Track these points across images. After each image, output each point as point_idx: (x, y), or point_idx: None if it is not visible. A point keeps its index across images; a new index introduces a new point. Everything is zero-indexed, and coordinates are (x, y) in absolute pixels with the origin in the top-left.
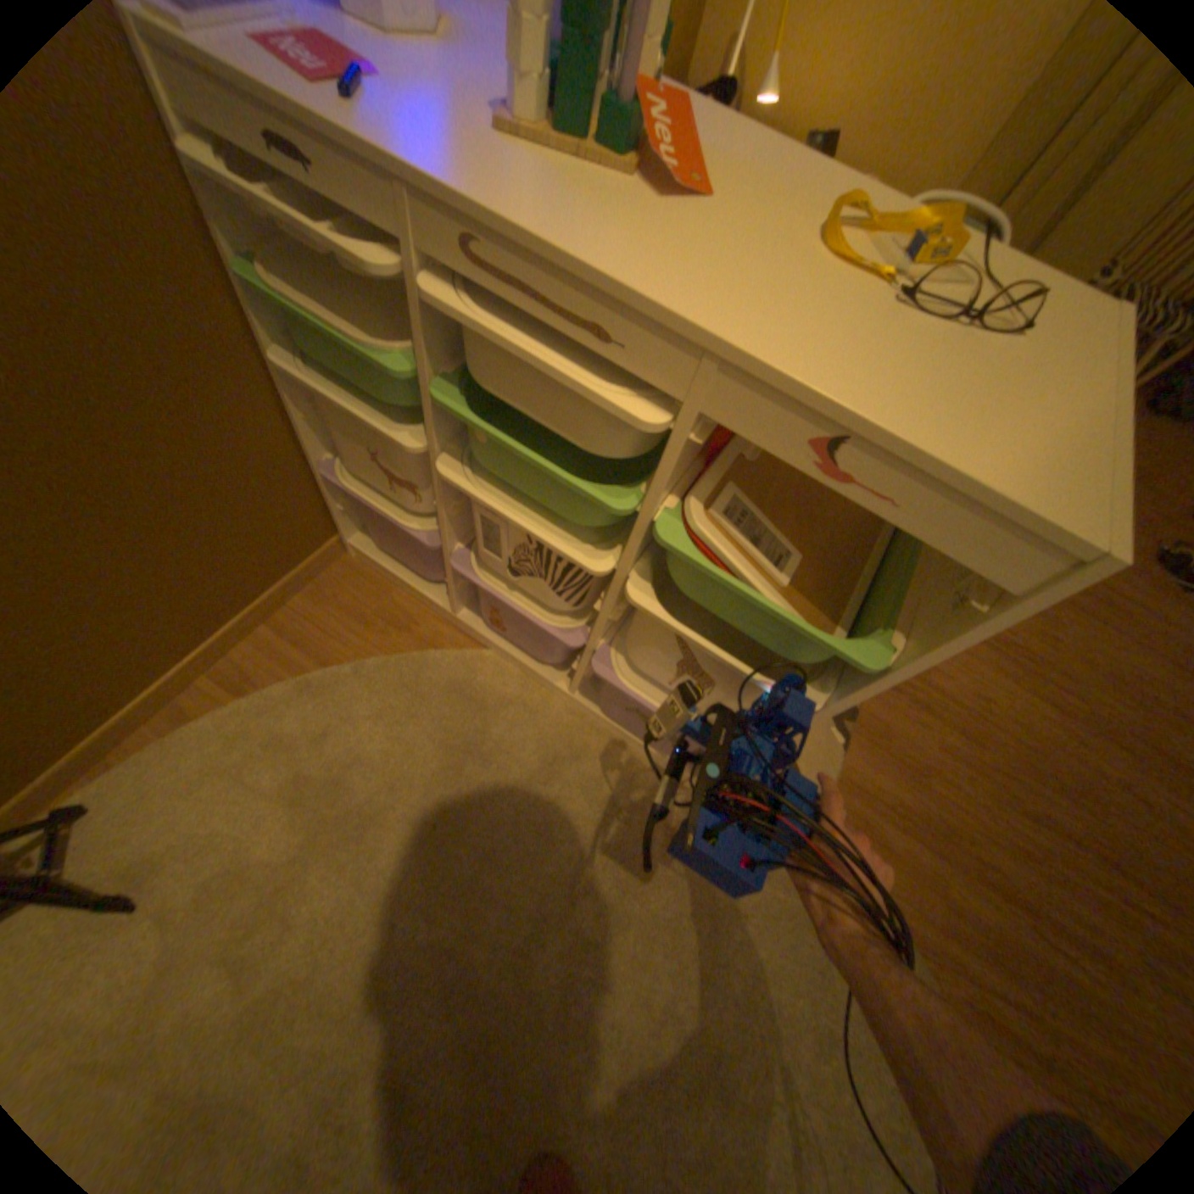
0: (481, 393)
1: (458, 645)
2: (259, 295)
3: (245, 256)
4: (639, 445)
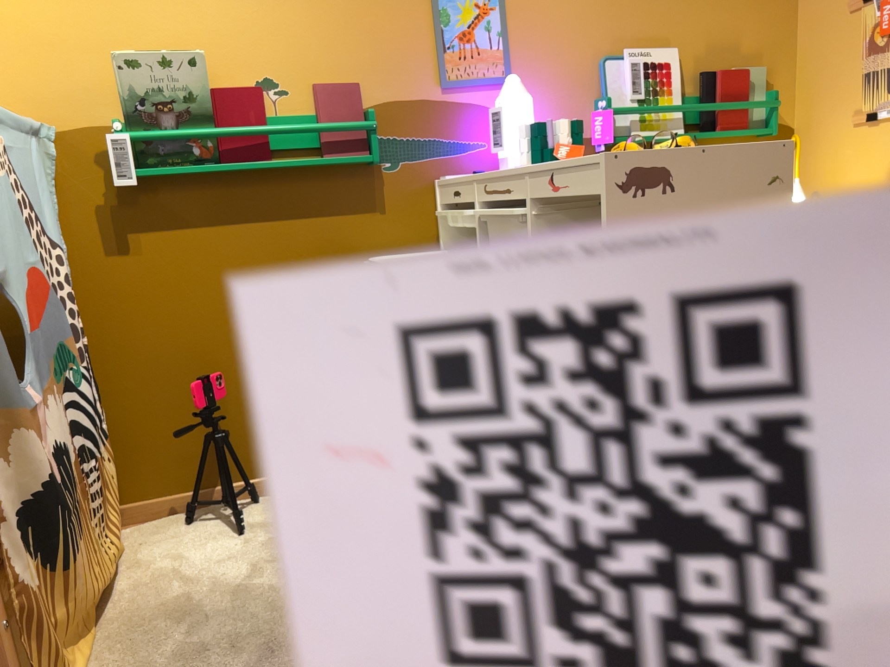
0: None
1: None
2: None
3: None
4: None
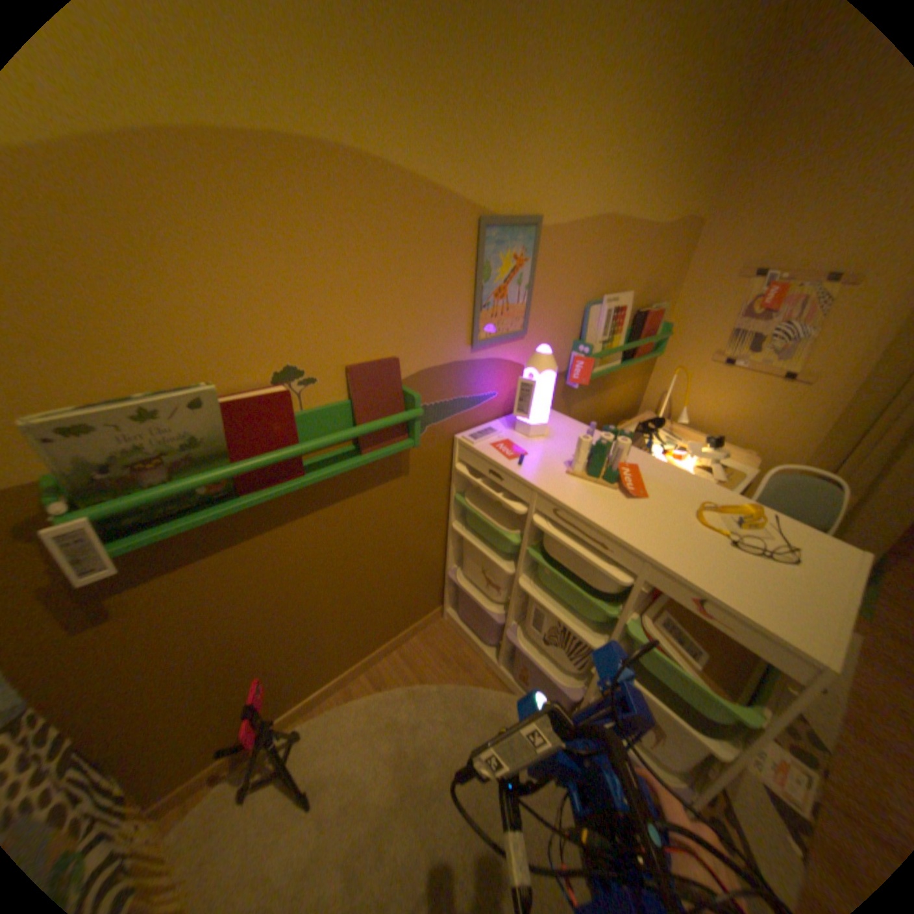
0: (543, 552)
1: (498, 688)
2: (457, 504)
3: (459, 493)
4: (618, 587)
